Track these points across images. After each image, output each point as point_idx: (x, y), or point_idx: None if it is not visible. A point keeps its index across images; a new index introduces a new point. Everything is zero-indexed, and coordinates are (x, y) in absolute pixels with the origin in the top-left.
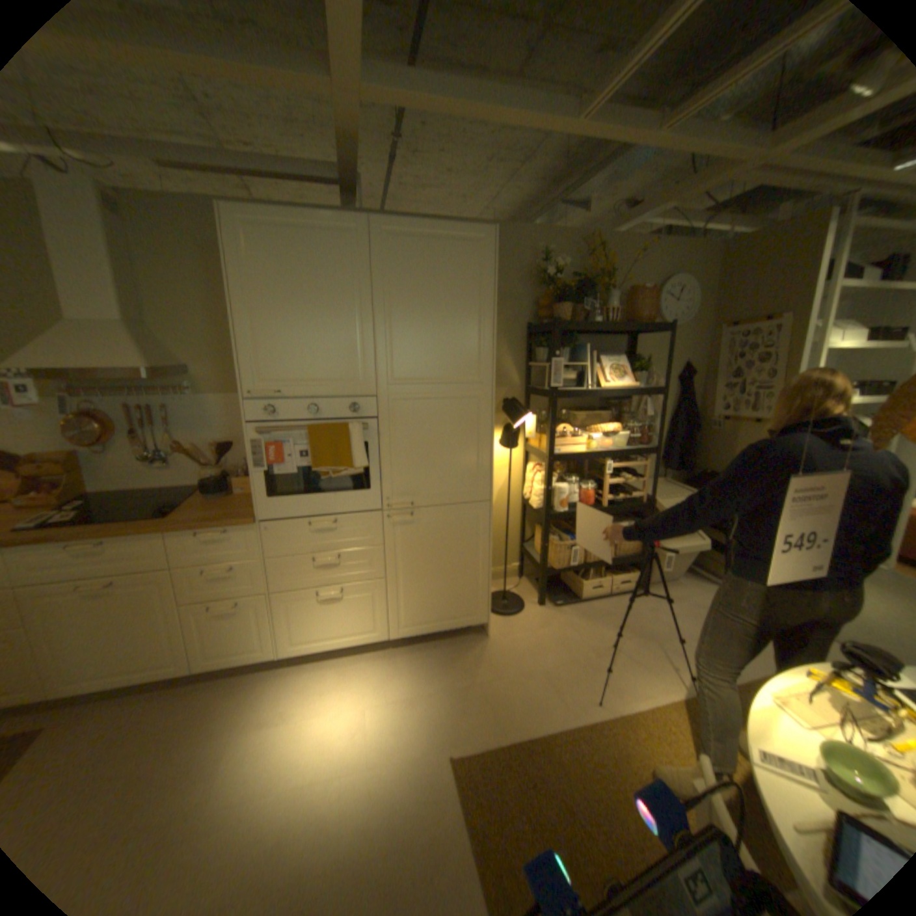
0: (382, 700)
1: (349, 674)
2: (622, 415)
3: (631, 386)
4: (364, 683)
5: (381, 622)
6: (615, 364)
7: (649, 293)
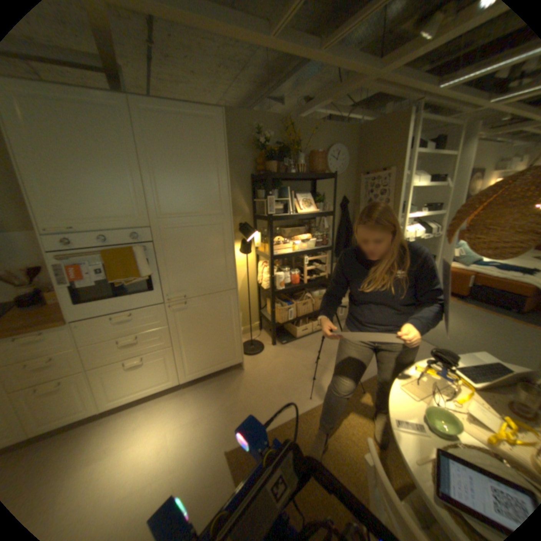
0: (178, 424)
1: (154, 412)
2: (311, 229)
3: (315, 211)
4: (165, 415)
5: (172, 374)
6: (305, 199)
7: (321, 155)
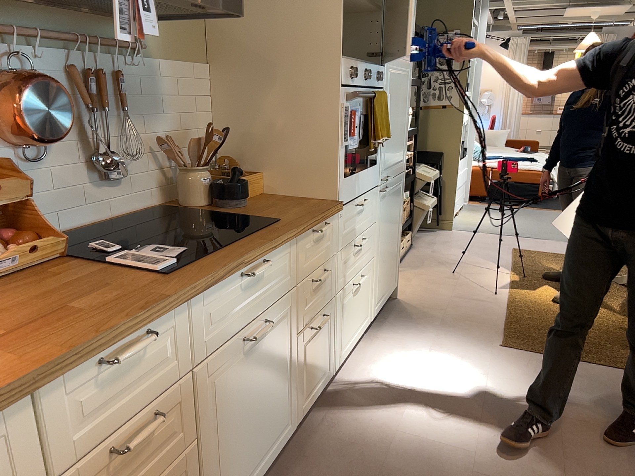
0: (421, 352)
1: (374, 357)
2: None
3: None
4: (392, 354)
5: (370, 303)
6: None
7: None
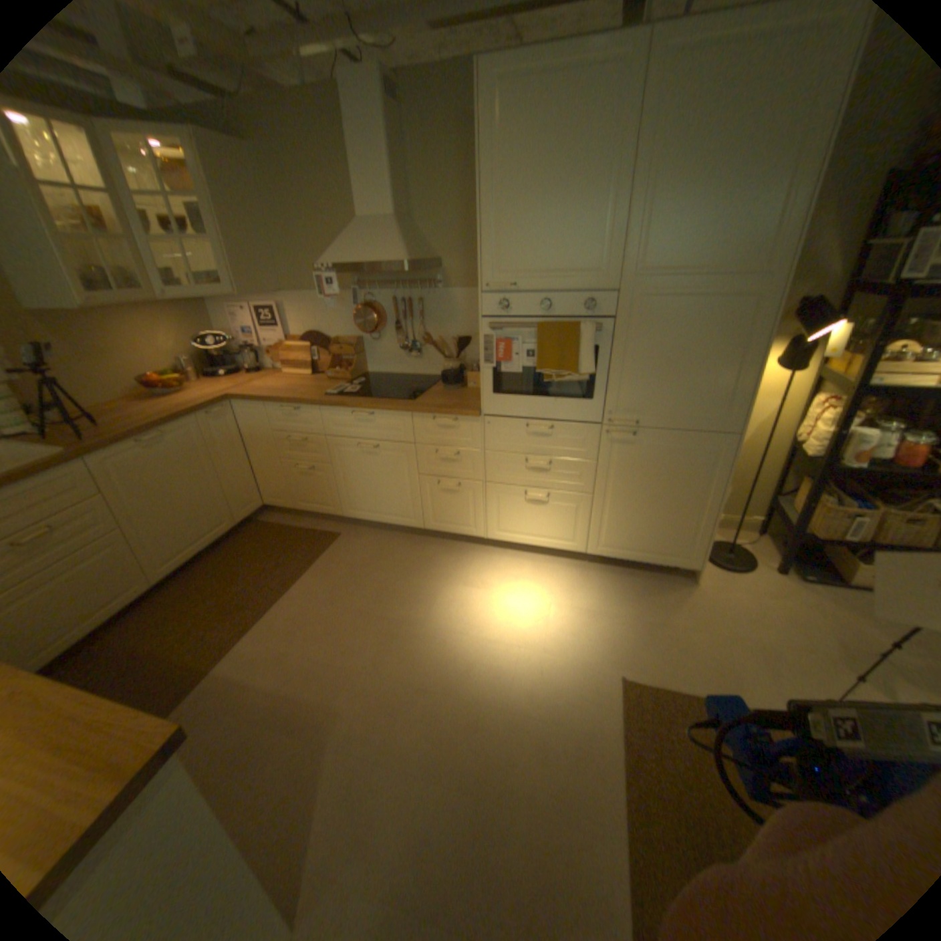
0: (569, 603)
1: (543, 570)
2: None
3: None
4: (556, 582)
5: (581, 534)
6: None
7: None
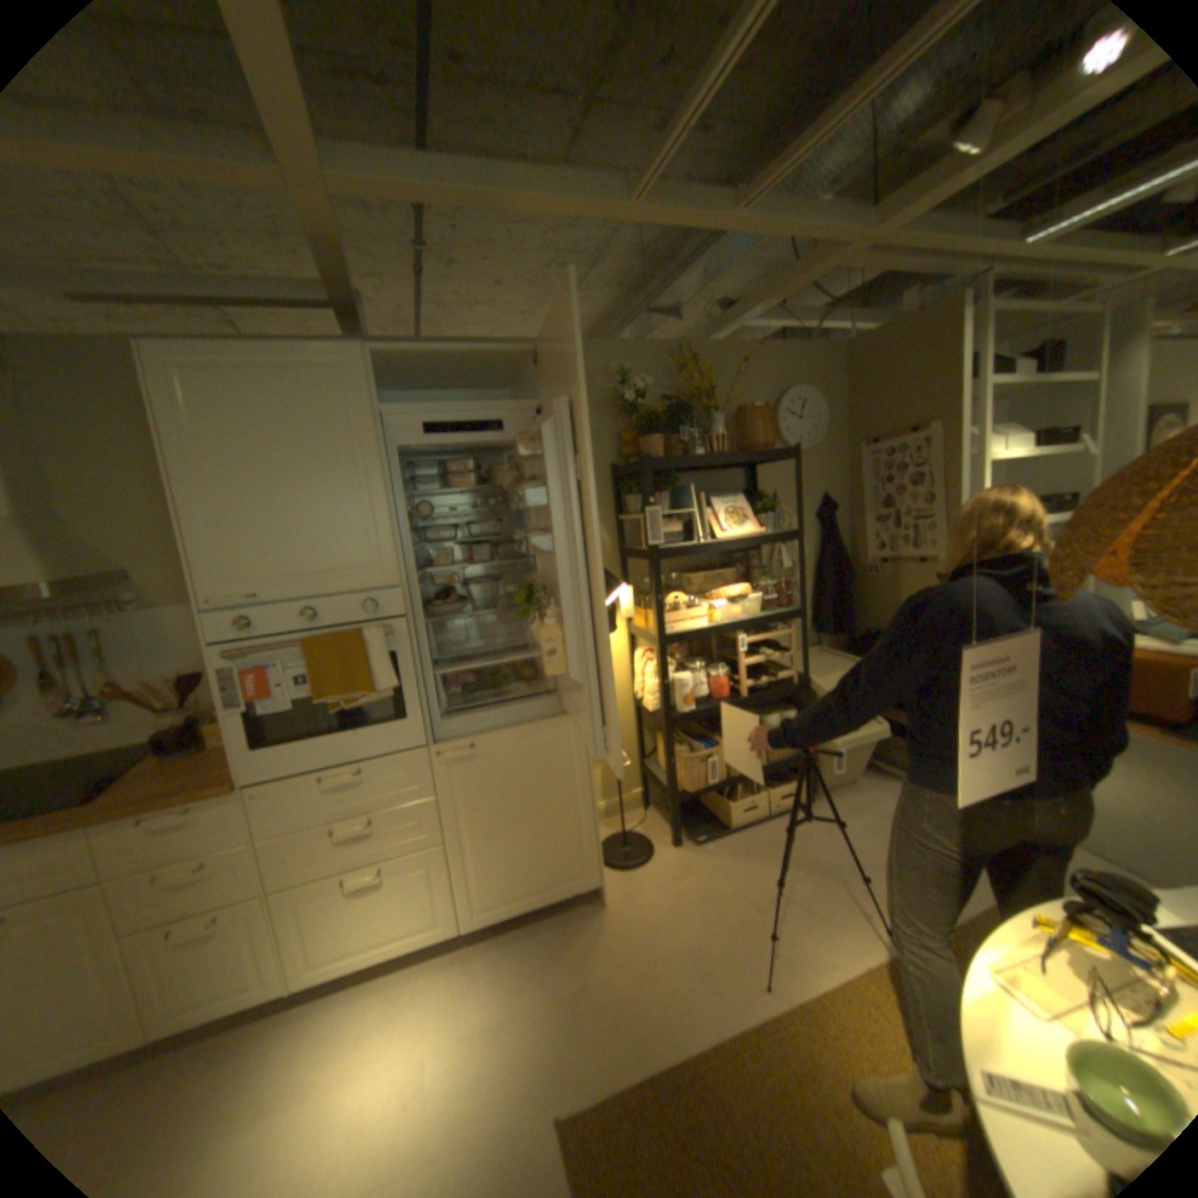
0: (452, 1036)
1: (401, 1000)
2: (750, 571)
3: (756, 533)
4: (424, 1010)
5: (444, 911)
6: (731, 507)
7: (761, 412)
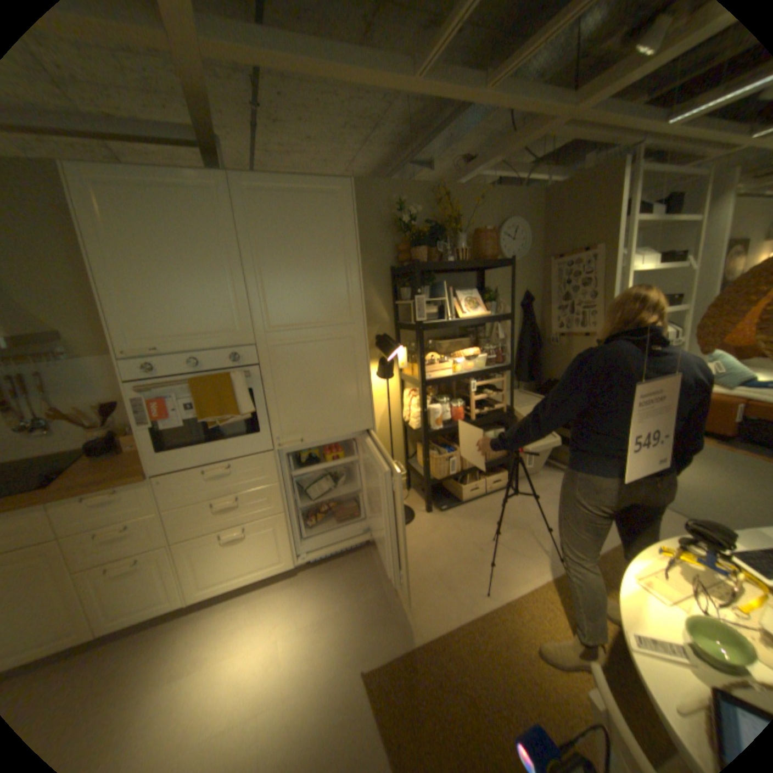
0: (293, 627)
1: (259, 607)
2: (479, 340)
3: (484, 315)
4: (275, 613)
5: (285, 553)
6: (469, 297)
7: (490, 234)
